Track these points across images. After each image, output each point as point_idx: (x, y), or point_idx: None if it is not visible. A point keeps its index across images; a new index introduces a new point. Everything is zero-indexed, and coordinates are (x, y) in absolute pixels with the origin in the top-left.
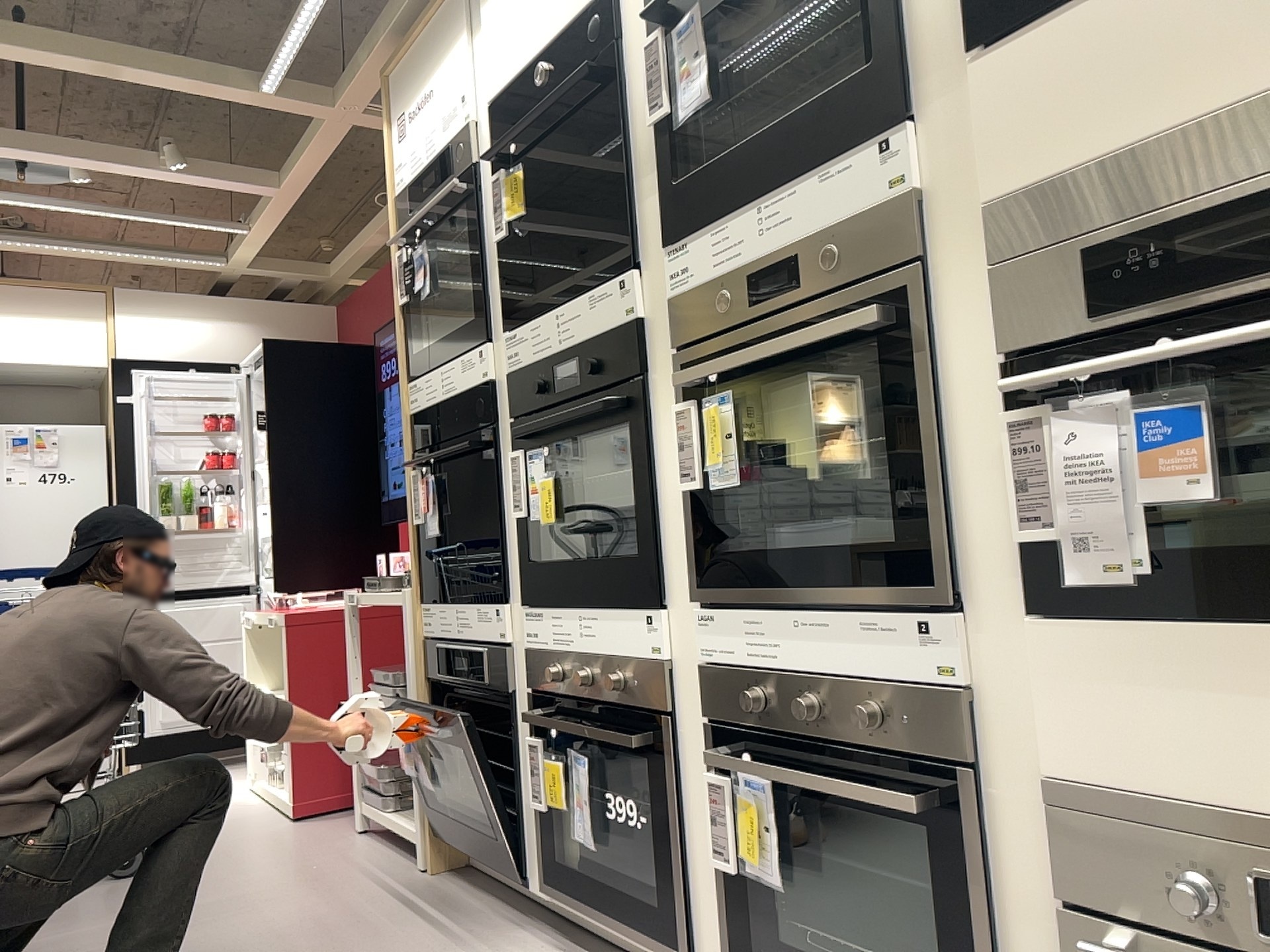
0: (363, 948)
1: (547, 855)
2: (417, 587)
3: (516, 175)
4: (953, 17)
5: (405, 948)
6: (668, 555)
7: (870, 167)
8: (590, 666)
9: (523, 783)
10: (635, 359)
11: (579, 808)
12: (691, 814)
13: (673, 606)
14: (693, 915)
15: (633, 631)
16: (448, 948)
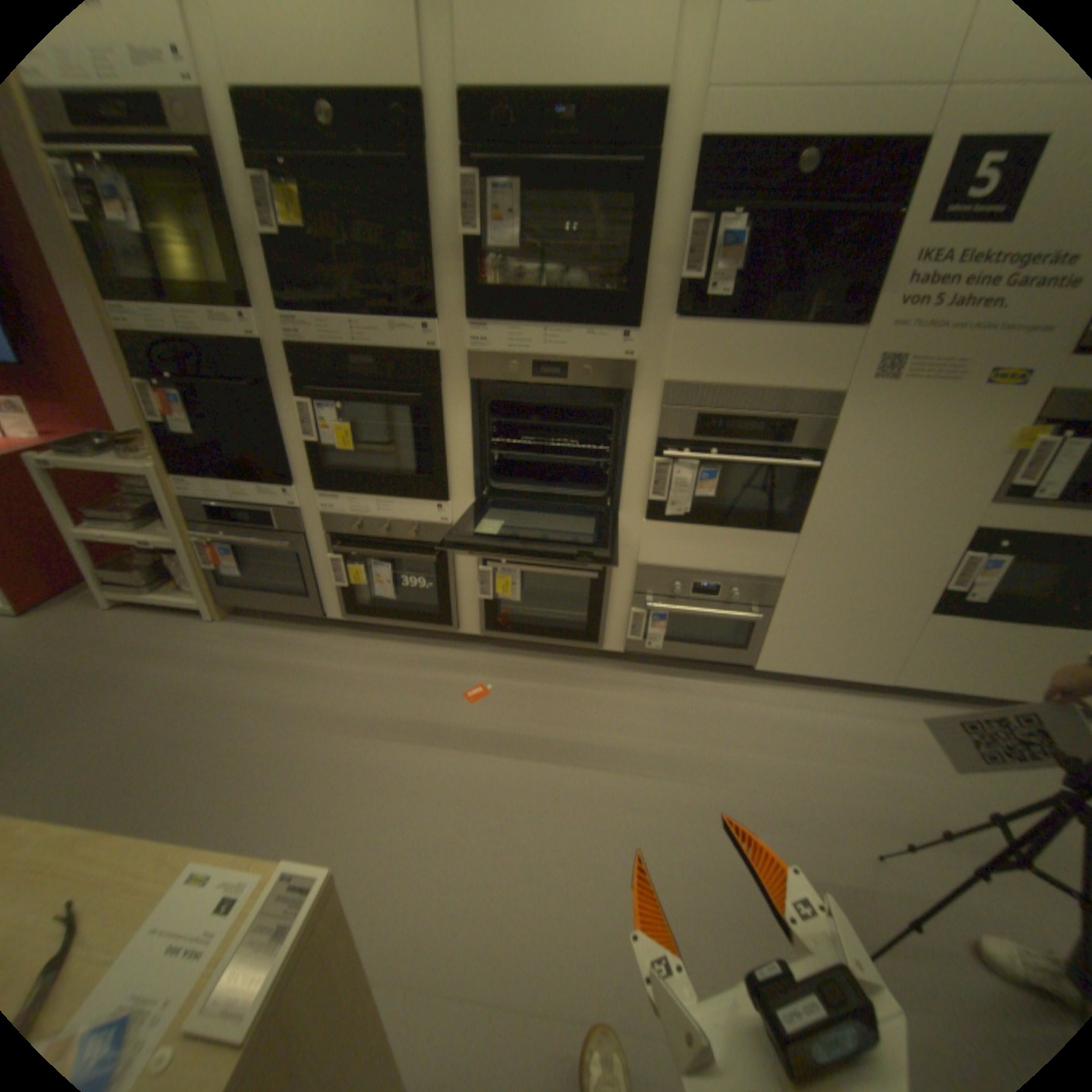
0: (244, 679)
1: (346, 604)
2: (141, 460)
3: (291, 192)
4: (671, 294)
5: (272, 669)
6: (452, 479)
7: (616, 343)
8: (386, 524)
9: (317, 575)
10: (435, 378)
11: (378, 584)
12: (459, 581)
13: (453, 501)
14: (455, 613)
15: (425, 511)
16: (297, 659)
